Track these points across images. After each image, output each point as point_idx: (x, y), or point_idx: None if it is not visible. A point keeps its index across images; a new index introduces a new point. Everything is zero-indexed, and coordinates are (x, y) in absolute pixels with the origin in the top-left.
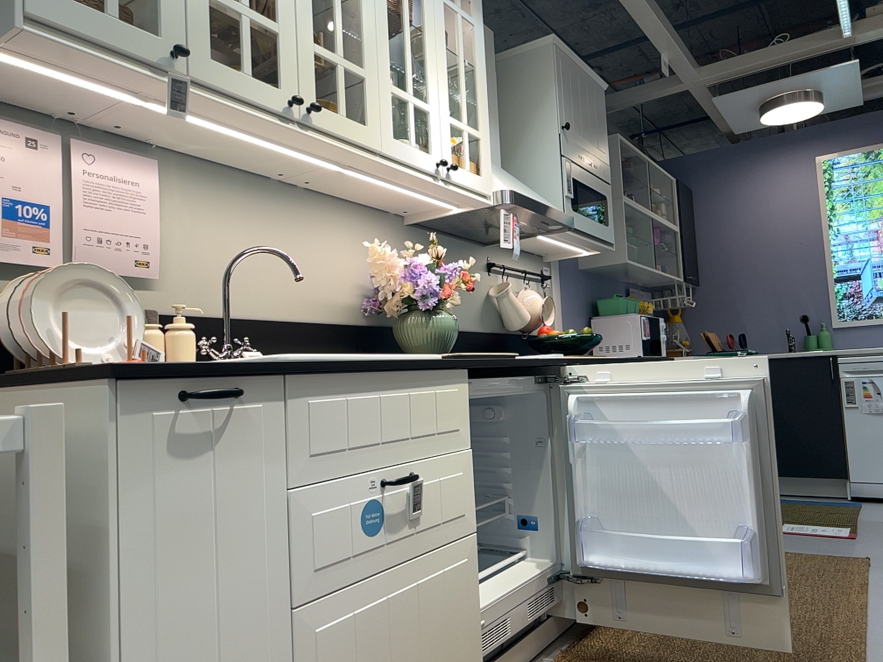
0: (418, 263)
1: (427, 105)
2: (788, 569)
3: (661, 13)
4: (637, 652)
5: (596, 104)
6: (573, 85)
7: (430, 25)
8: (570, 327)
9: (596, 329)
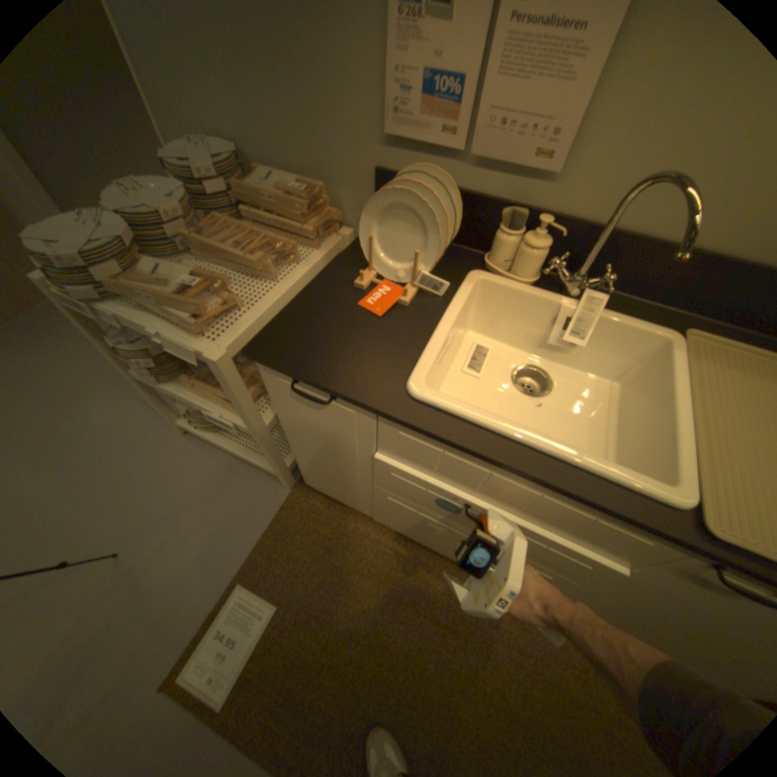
0: None
1: None
2: None
3: None
4: None
5: None
6: None
7: None
8: None
9: None
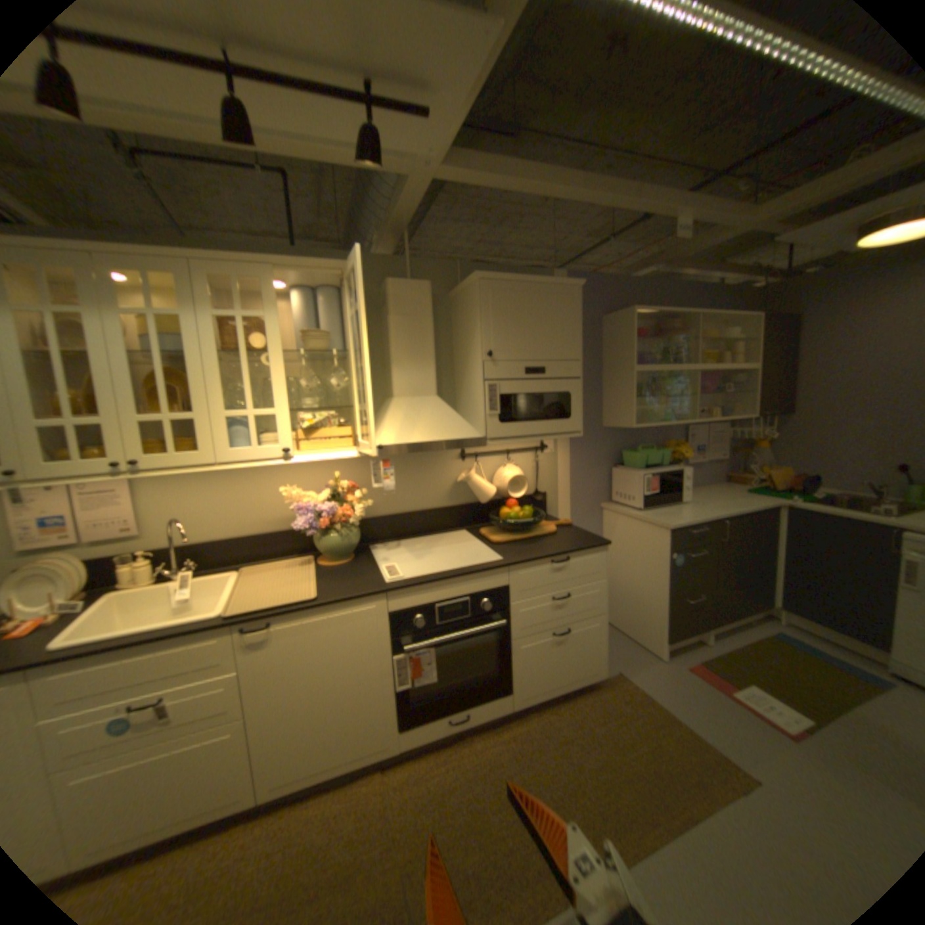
0: (307, 504)
1: (270, 410)
2: (654, 760)
3: (646, 185)
4: (416, 796)
5: (557, 308)
6: (510, 305)
7: (272, 344)
8: (578, 480)
9: (614, 476)
